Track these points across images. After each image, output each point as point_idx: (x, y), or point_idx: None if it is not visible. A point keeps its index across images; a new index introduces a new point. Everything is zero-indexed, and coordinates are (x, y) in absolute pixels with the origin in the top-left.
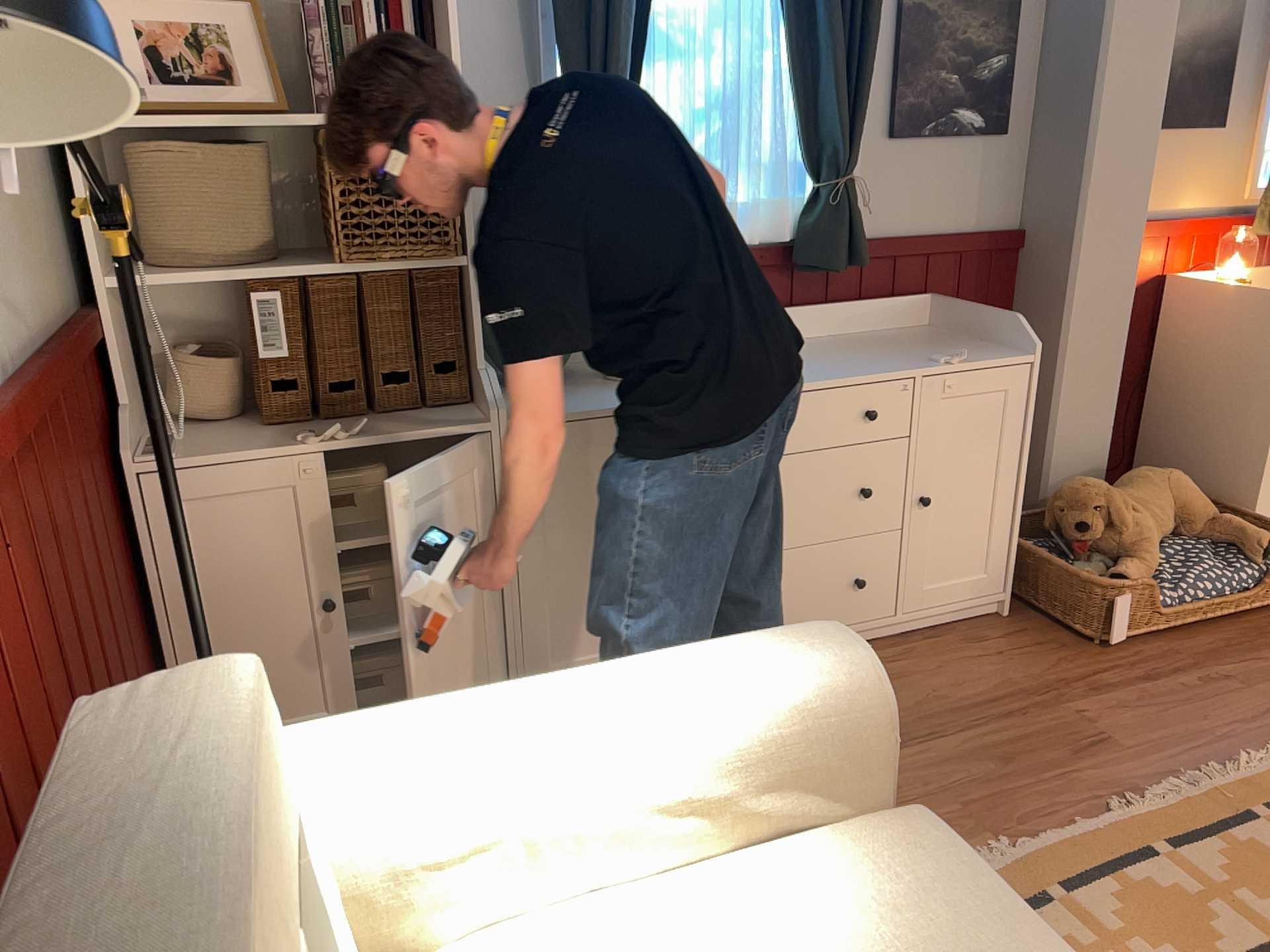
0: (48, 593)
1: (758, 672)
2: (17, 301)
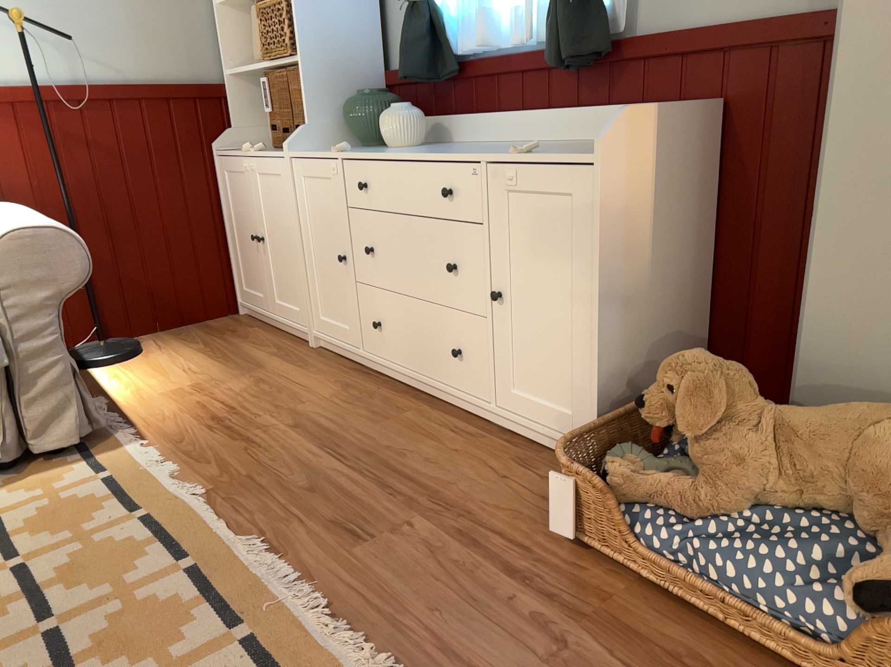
0: (76, 164)
1: (9, 224)
2: (125, 69)
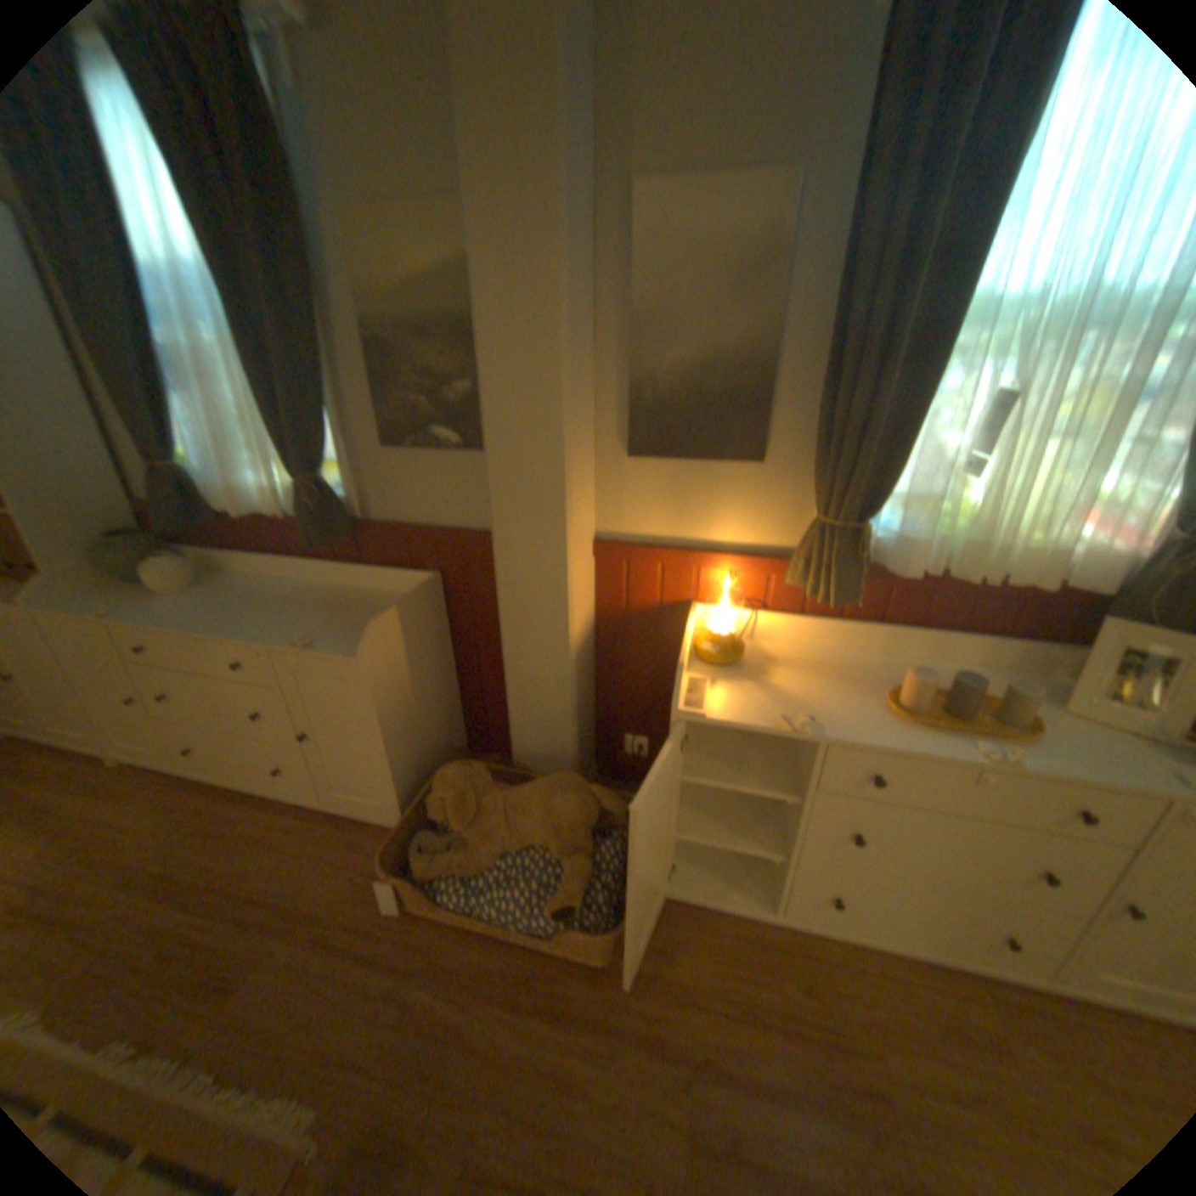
0: None
1: None
2: None
